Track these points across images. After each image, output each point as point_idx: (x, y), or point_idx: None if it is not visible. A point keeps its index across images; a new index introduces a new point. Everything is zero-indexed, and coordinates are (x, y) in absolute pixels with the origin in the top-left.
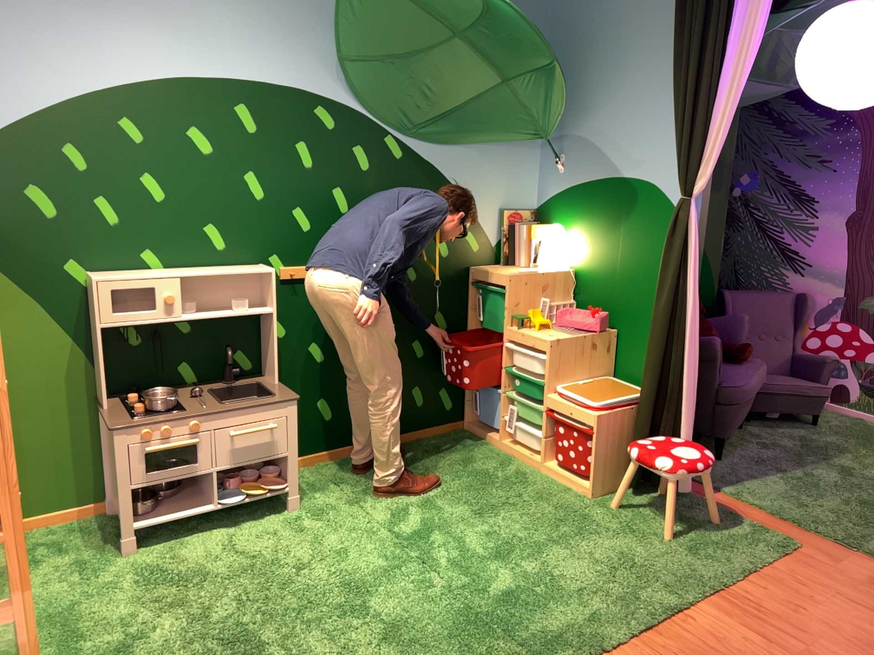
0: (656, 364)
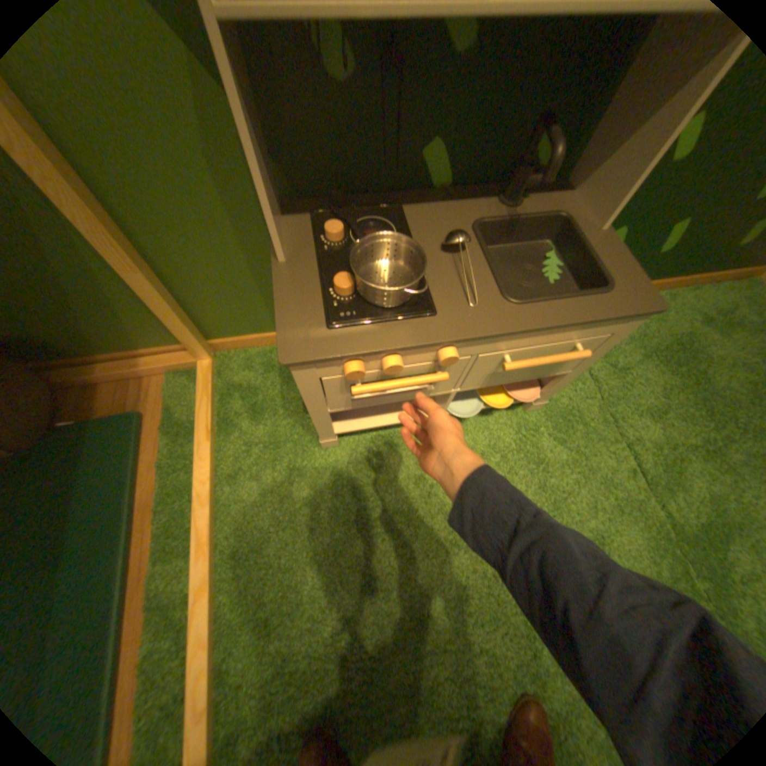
0: None
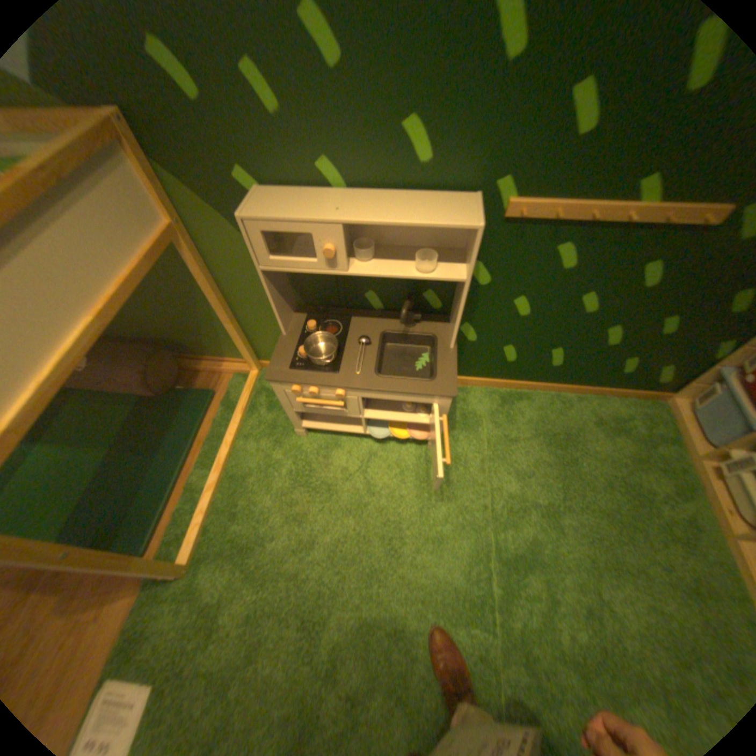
0: None
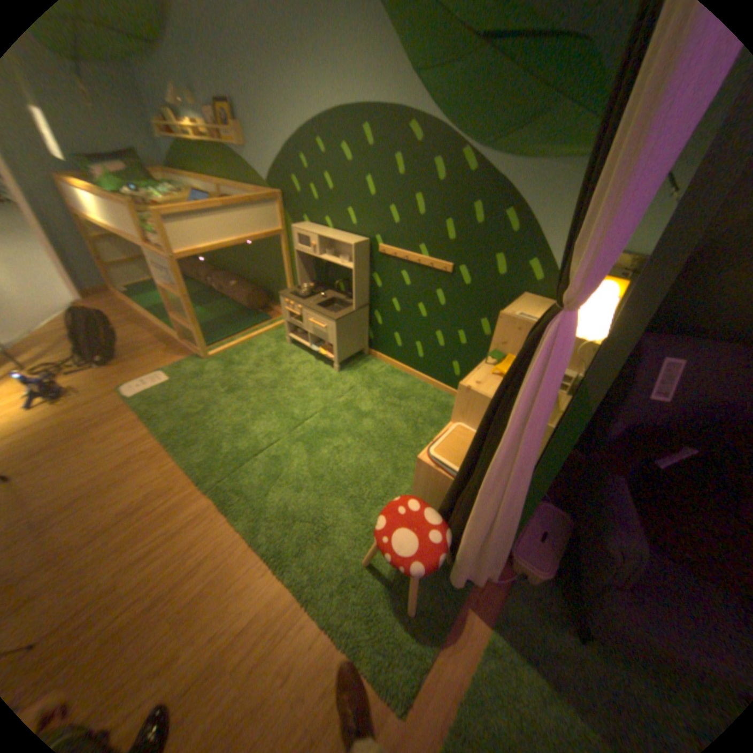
0: (459, 469)
